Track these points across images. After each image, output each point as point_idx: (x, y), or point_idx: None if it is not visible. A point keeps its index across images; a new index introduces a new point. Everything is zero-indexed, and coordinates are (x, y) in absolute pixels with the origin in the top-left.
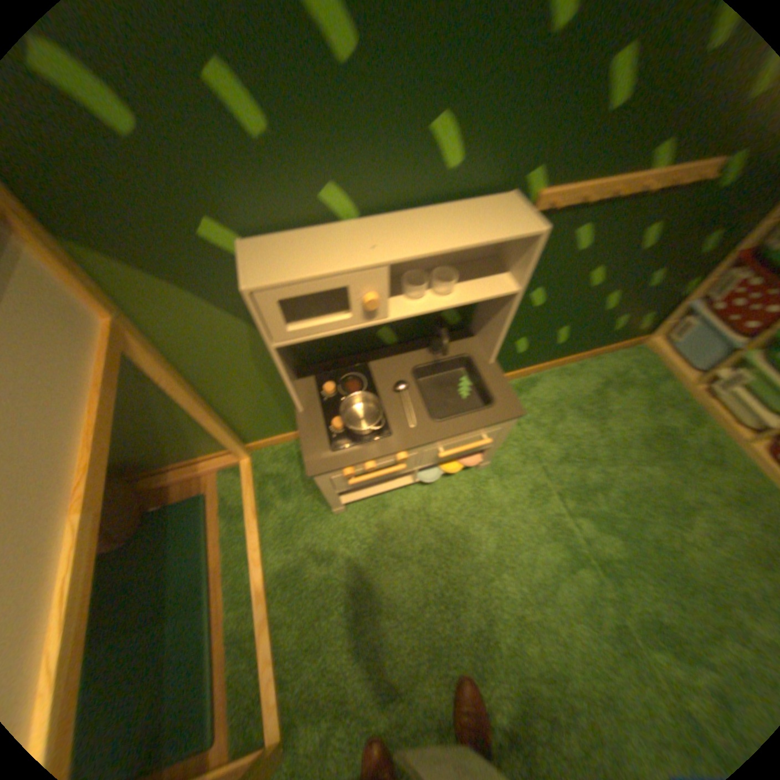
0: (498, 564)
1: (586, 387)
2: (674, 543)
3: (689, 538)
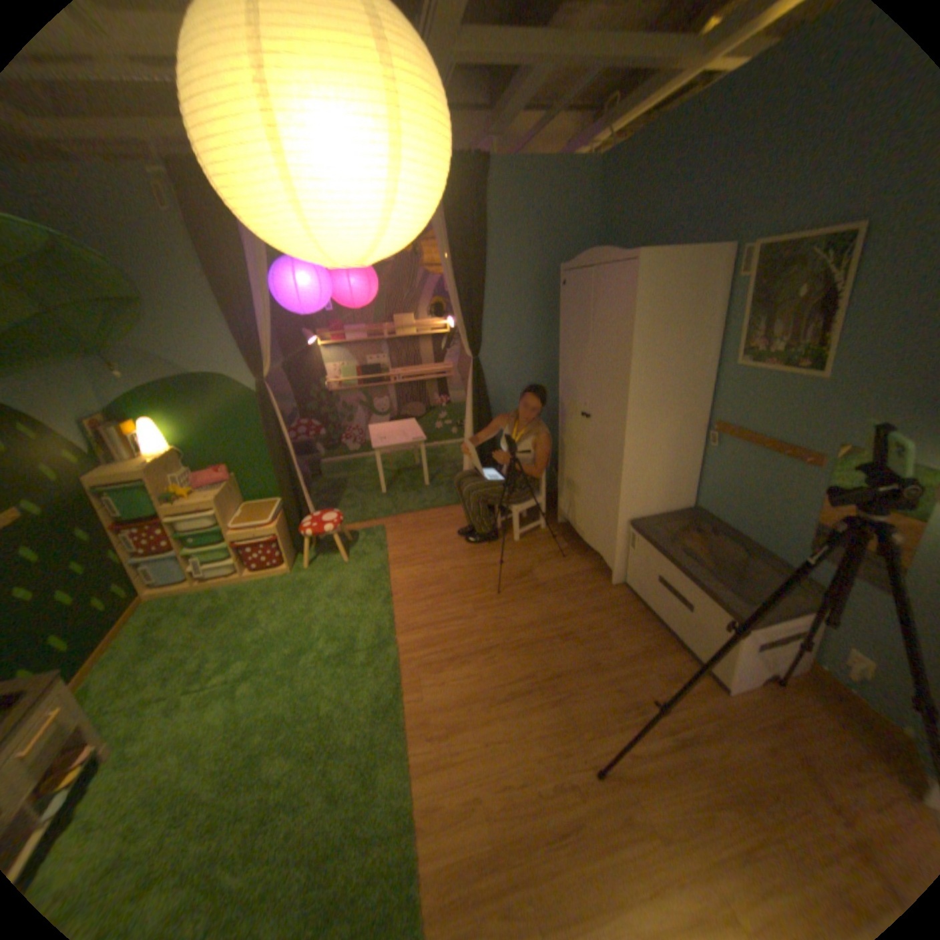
0: (187, 759)
1: (129, 652)
2: (258, 635)
3: (261, 626)
